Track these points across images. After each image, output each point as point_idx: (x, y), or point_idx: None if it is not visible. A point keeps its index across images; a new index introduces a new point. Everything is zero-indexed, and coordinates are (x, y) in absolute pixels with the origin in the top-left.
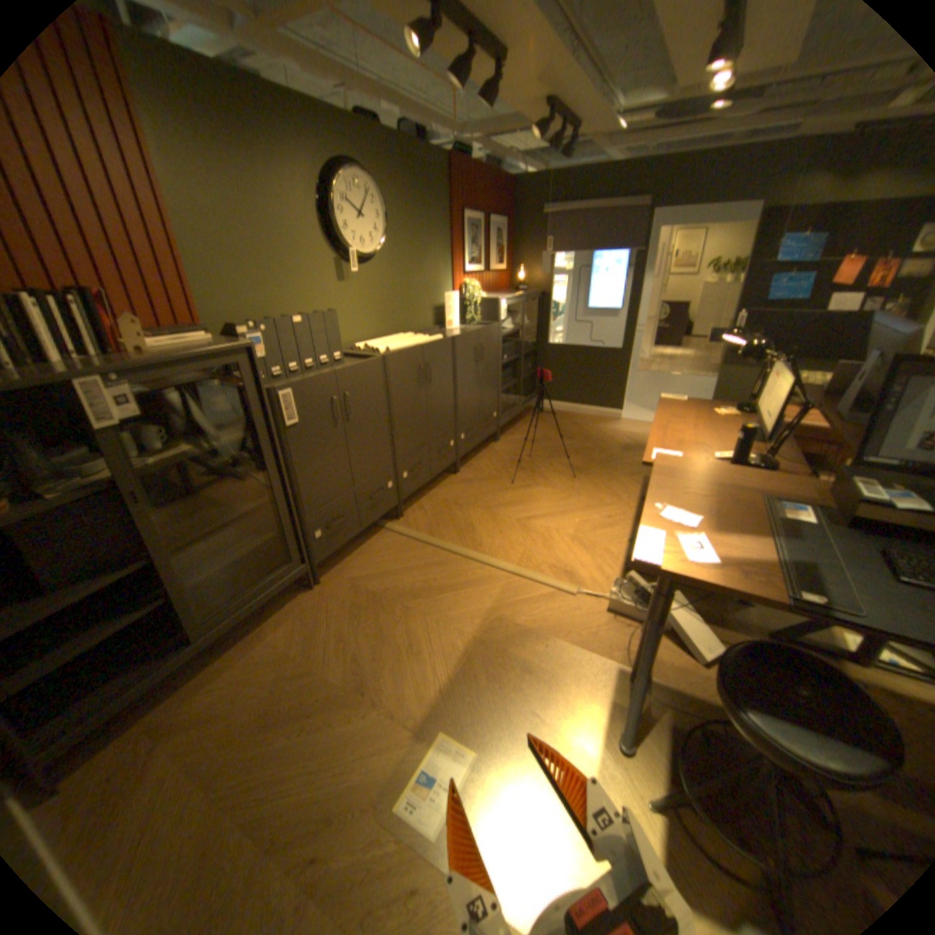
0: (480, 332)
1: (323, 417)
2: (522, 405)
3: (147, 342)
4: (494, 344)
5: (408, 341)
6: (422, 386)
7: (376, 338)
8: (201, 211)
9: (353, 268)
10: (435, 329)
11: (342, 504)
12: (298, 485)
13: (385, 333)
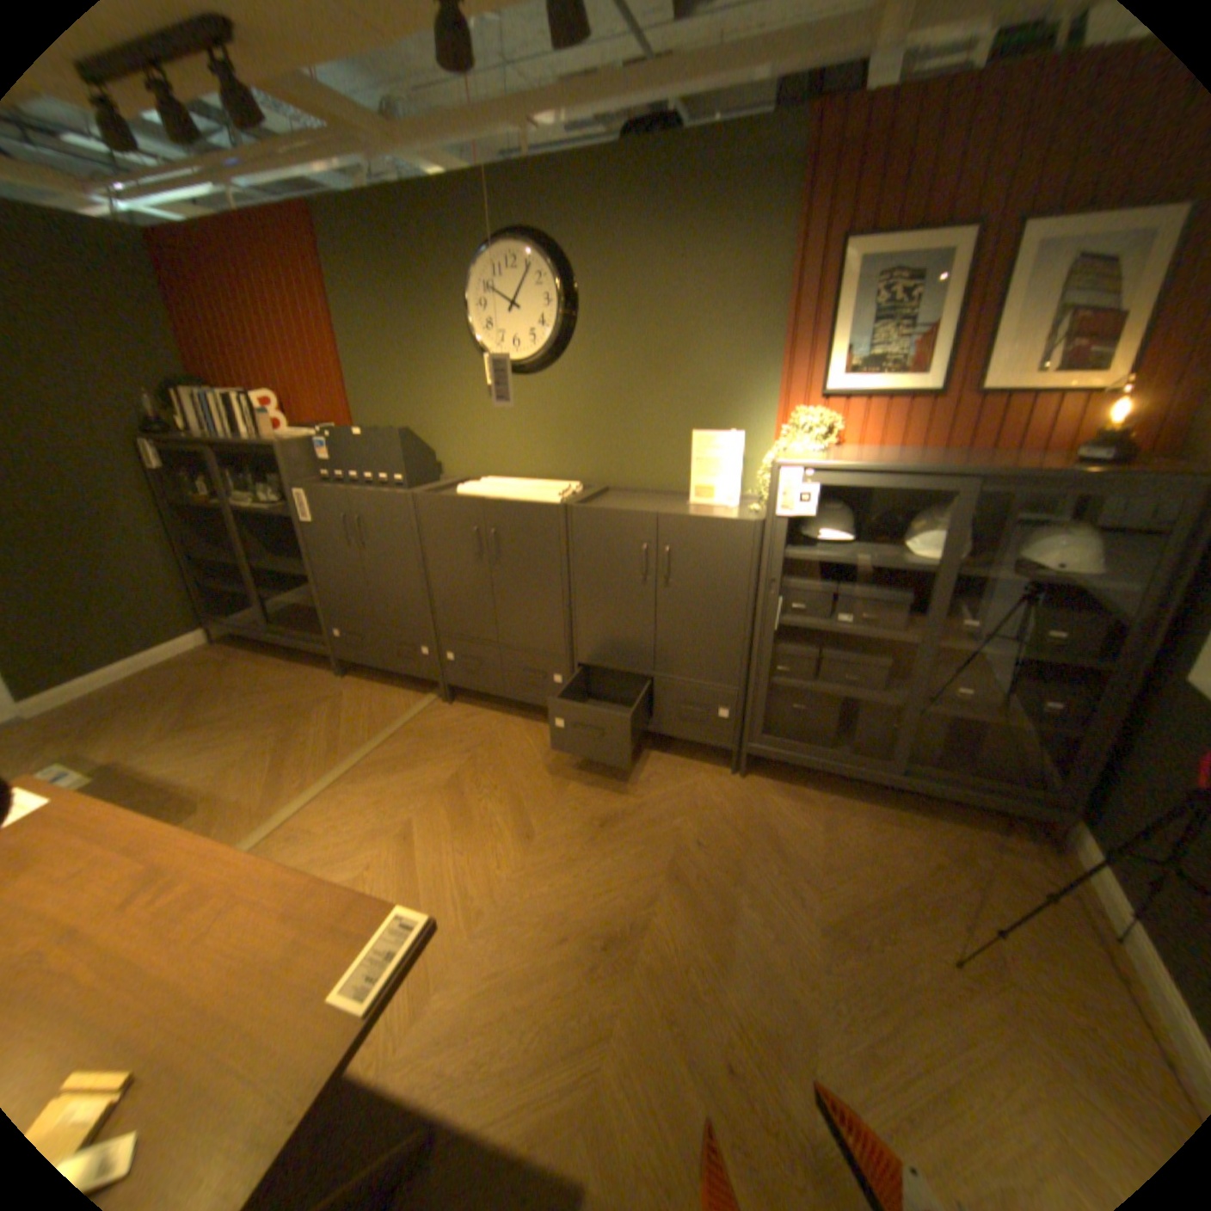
0: (664, 519)
1: (335, 529)
2: (914, 776)
3: (284, 431)
4: (728, 562)
5: (510, 491)
6: (481, 556)
7: (546, 480)
8: (357, 330)
9: (513, 379)
10: (679, 495)
11: (360, 624)
12: (316, 577)
13: (565, 475)
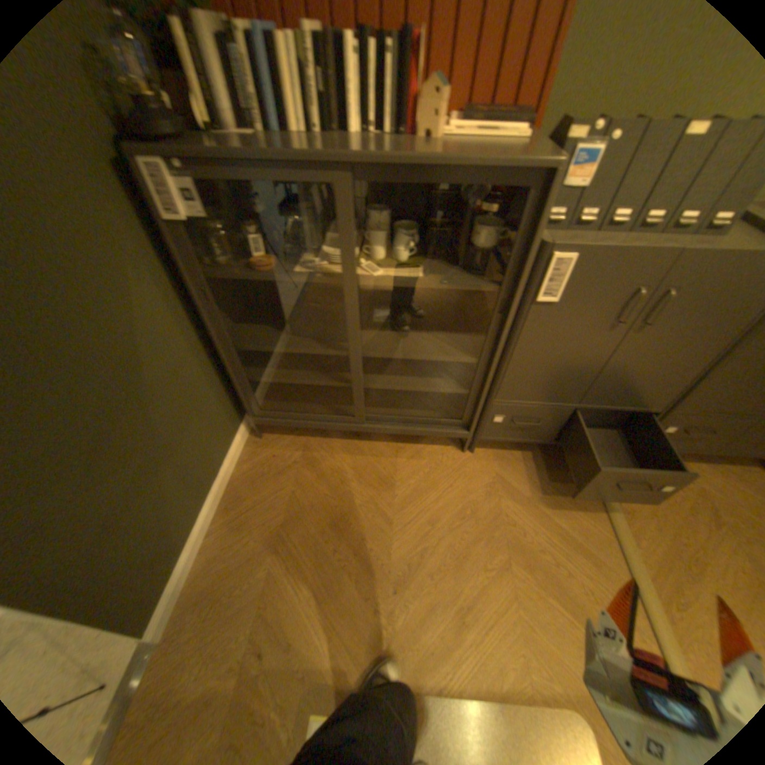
0: None
1: (602, 308)
2: None
3: (451, 124)
4: None
5: None
6: None
7: None
8: None
9: None
10: None
11: (549, 410)
12: (507, 368)
13: None
